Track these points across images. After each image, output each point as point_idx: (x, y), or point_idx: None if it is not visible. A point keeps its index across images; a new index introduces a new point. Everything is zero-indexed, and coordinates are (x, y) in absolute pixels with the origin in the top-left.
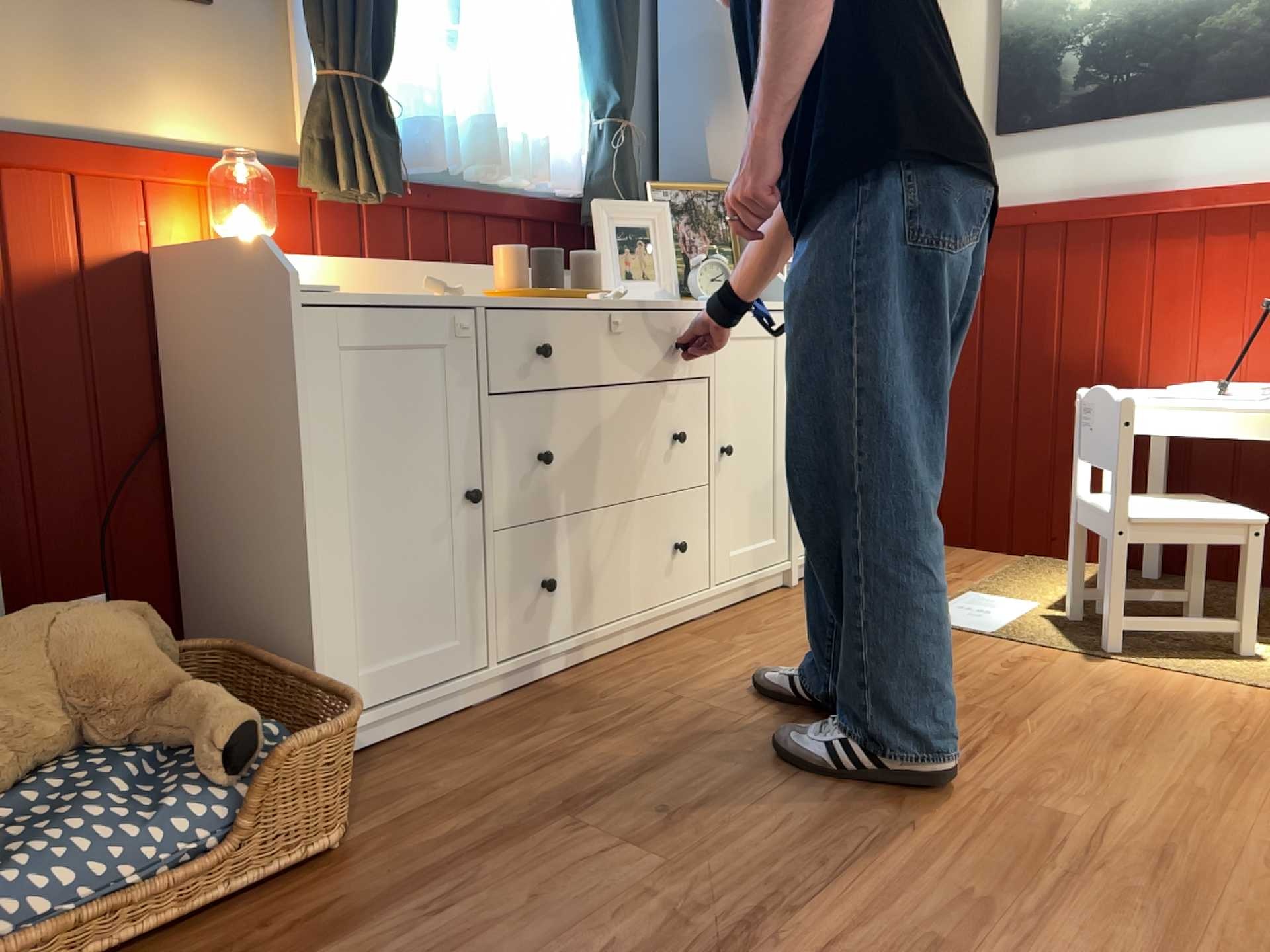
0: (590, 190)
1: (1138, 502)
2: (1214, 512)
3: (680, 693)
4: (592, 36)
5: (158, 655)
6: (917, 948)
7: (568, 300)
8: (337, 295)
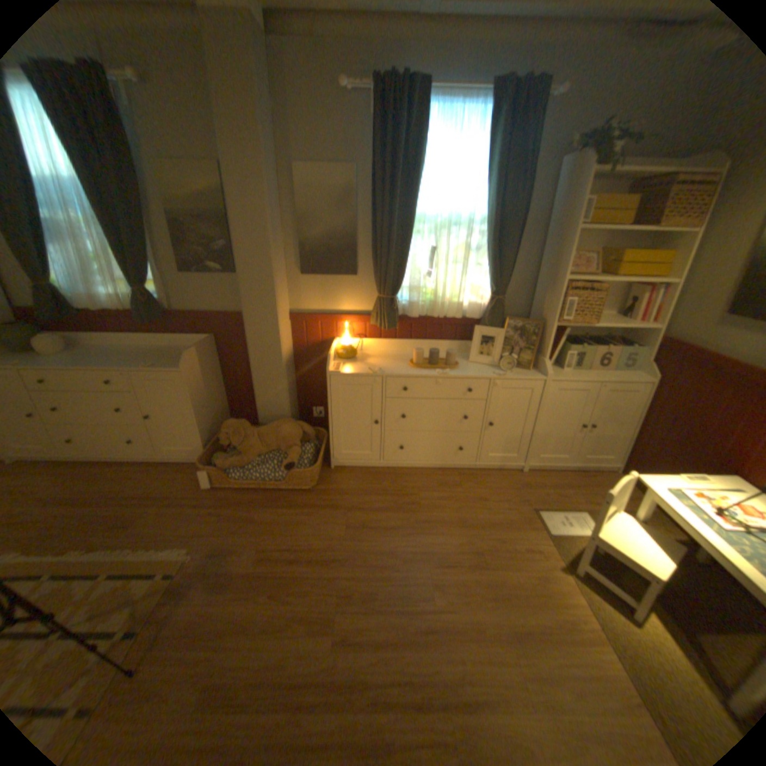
0: (482, 317)
1: (633, 531)
2: (648, 560)
3: (421, 492)
4: (489, 264)
5: (298, 436)
6: (348, 593)
7: (429, 370)
8: (345, 370)
